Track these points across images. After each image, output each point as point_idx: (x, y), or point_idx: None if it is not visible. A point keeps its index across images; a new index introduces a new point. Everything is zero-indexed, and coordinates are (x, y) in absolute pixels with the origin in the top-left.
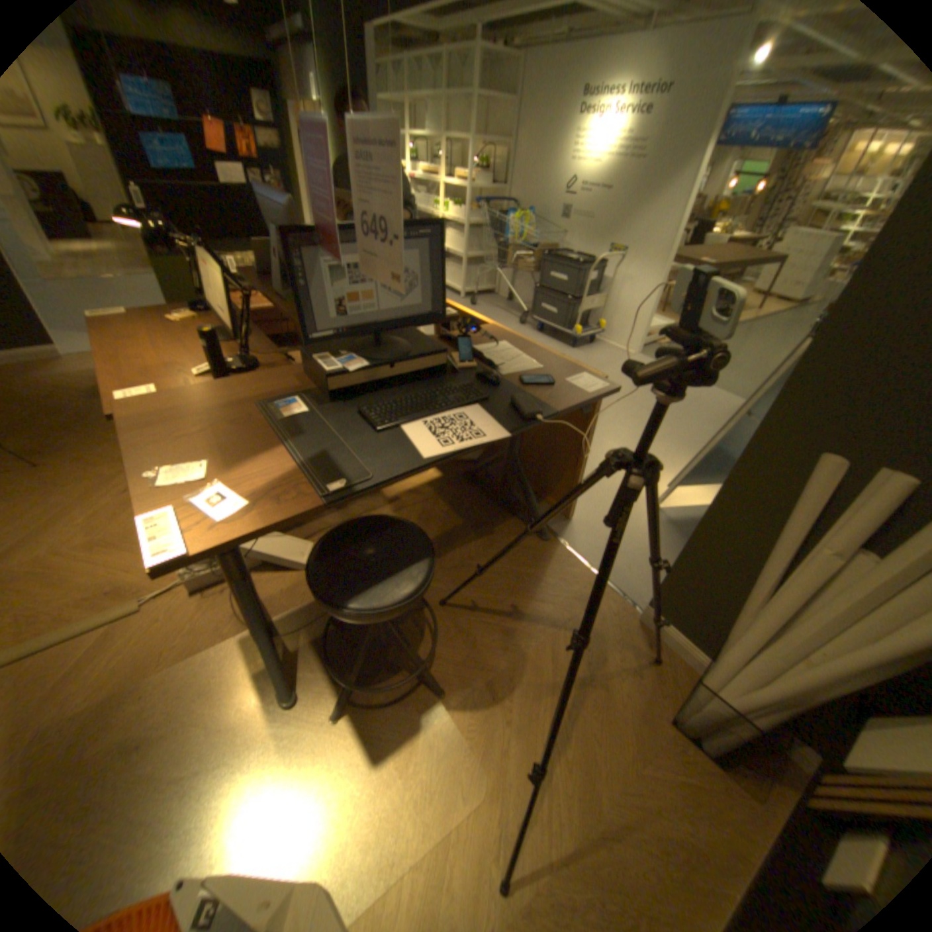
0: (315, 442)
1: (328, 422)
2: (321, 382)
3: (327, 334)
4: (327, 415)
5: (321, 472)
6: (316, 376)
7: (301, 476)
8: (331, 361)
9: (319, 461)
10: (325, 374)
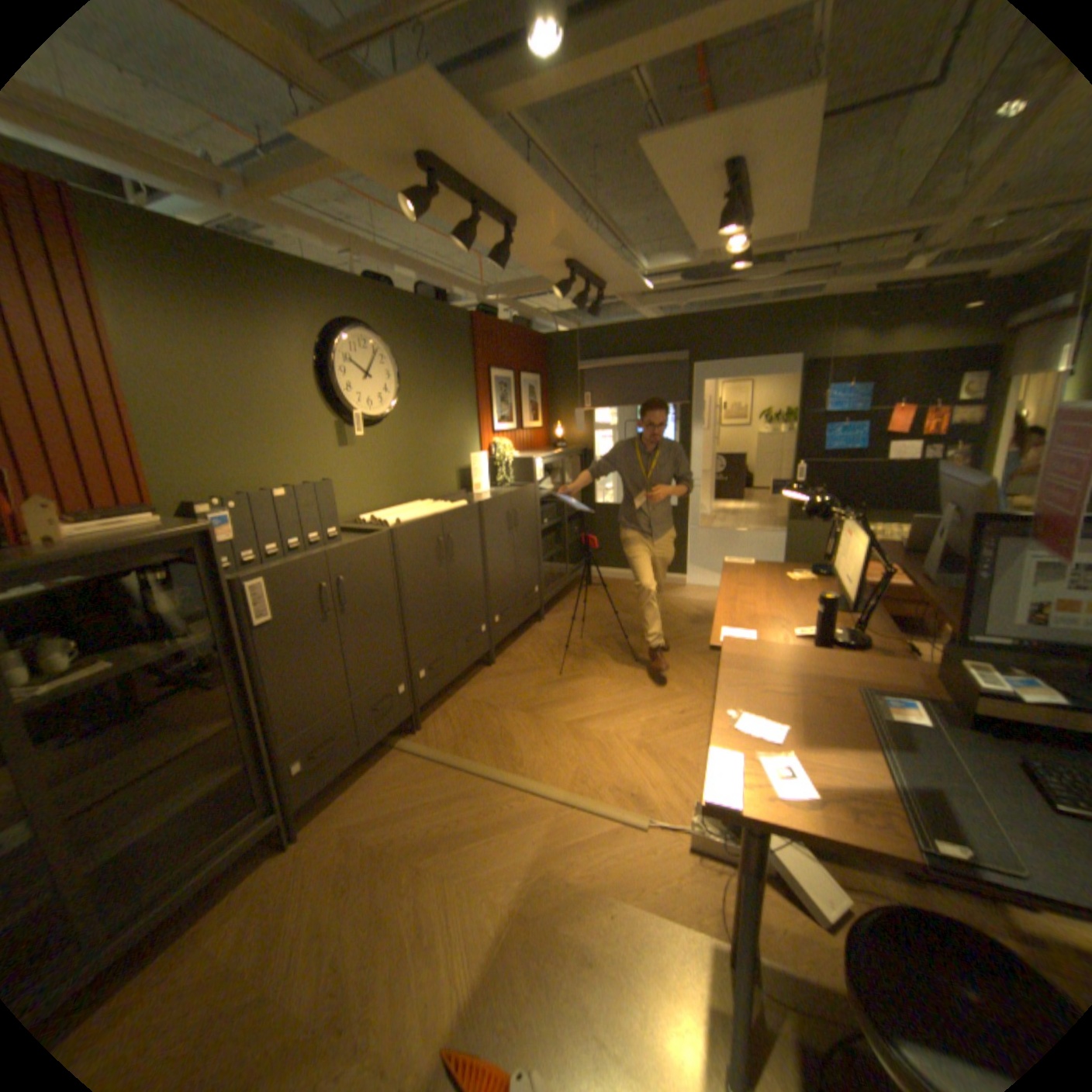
0: (931, 772)
1: (960, 755)
2: (964, 698)
3: (999, 641)
4: (960, 744)
5: (930, 818)
6: (957, 687)
7: (897, 806)
8: (993, 678)
9: (930, 801)
10: (976, 691)
